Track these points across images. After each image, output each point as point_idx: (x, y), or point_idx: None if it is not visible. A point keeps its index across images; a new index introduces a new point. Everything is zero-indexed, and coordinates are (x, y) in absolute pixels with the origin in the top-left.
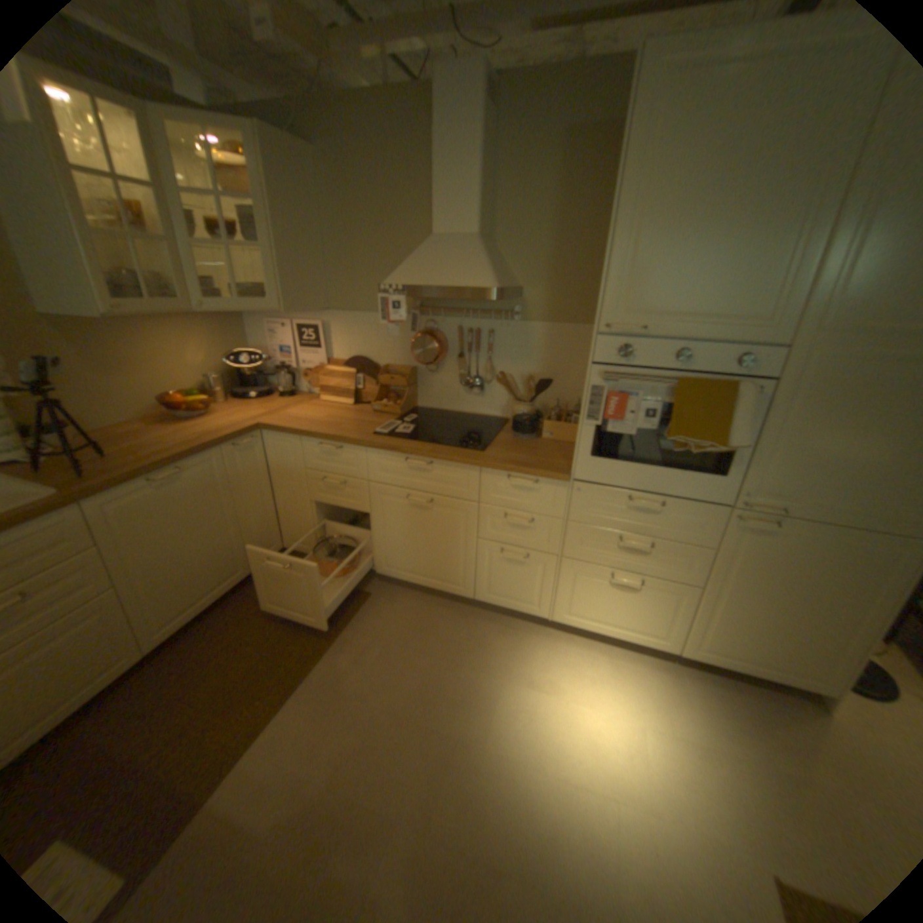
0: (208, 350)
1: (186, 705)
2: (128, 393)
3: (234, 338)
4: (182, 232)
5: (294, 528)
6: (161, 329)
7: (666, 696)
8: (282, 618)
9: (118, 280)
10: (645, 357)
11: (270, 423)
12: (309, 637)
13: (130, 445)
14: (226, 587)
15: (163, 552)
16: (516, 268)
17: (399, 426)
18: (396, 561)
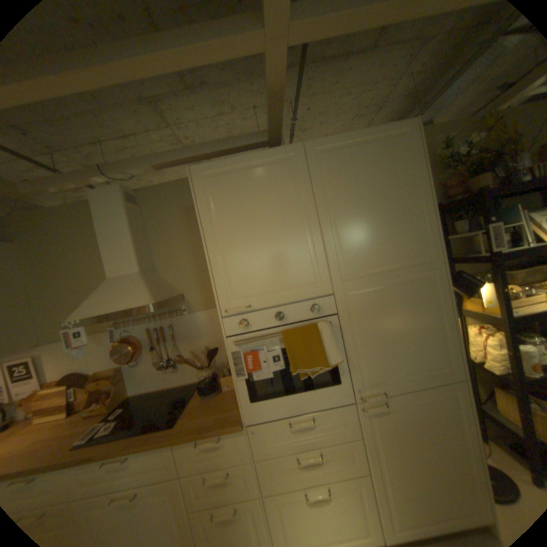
0: None
1: None
2: None
3: None
4: None
5: None
6: None
7: None
8: None
9: None
10: (258, 324)
11: None
12: None
13: None
14: None
15: None
16: (176, 283)
17: (101, 428)
18: None
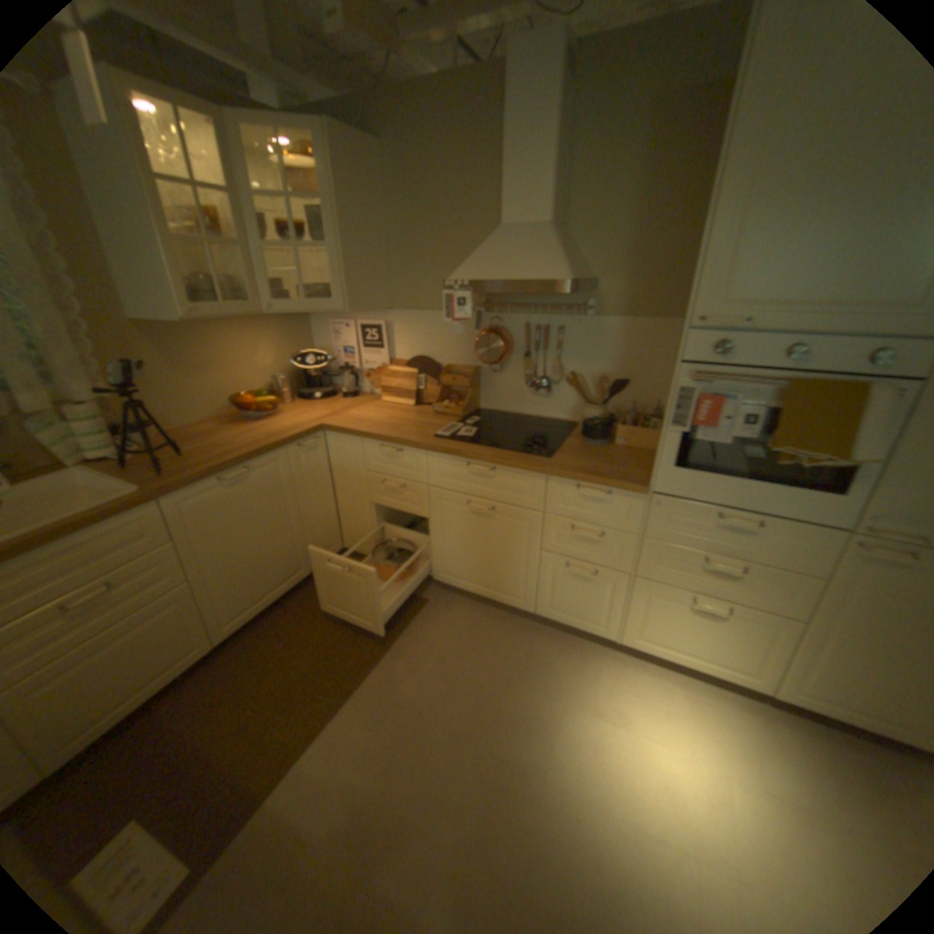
0: (277, 352)
1: (250, 699)
2: (204, 394)
3: (301, 339)
4: (254, 236)
5: (354, 529)
6: (235, 331)
7: (756, 742)
8: (340, 619)
9: (196, 285)
10: (748, 354)
11: (333, 424)
12: (367, 640)
13: (204, 444)
14: (289, 585)
15: (231, 549)
16: (592, 257)
17: (460, 428)
18: (454, 569)
